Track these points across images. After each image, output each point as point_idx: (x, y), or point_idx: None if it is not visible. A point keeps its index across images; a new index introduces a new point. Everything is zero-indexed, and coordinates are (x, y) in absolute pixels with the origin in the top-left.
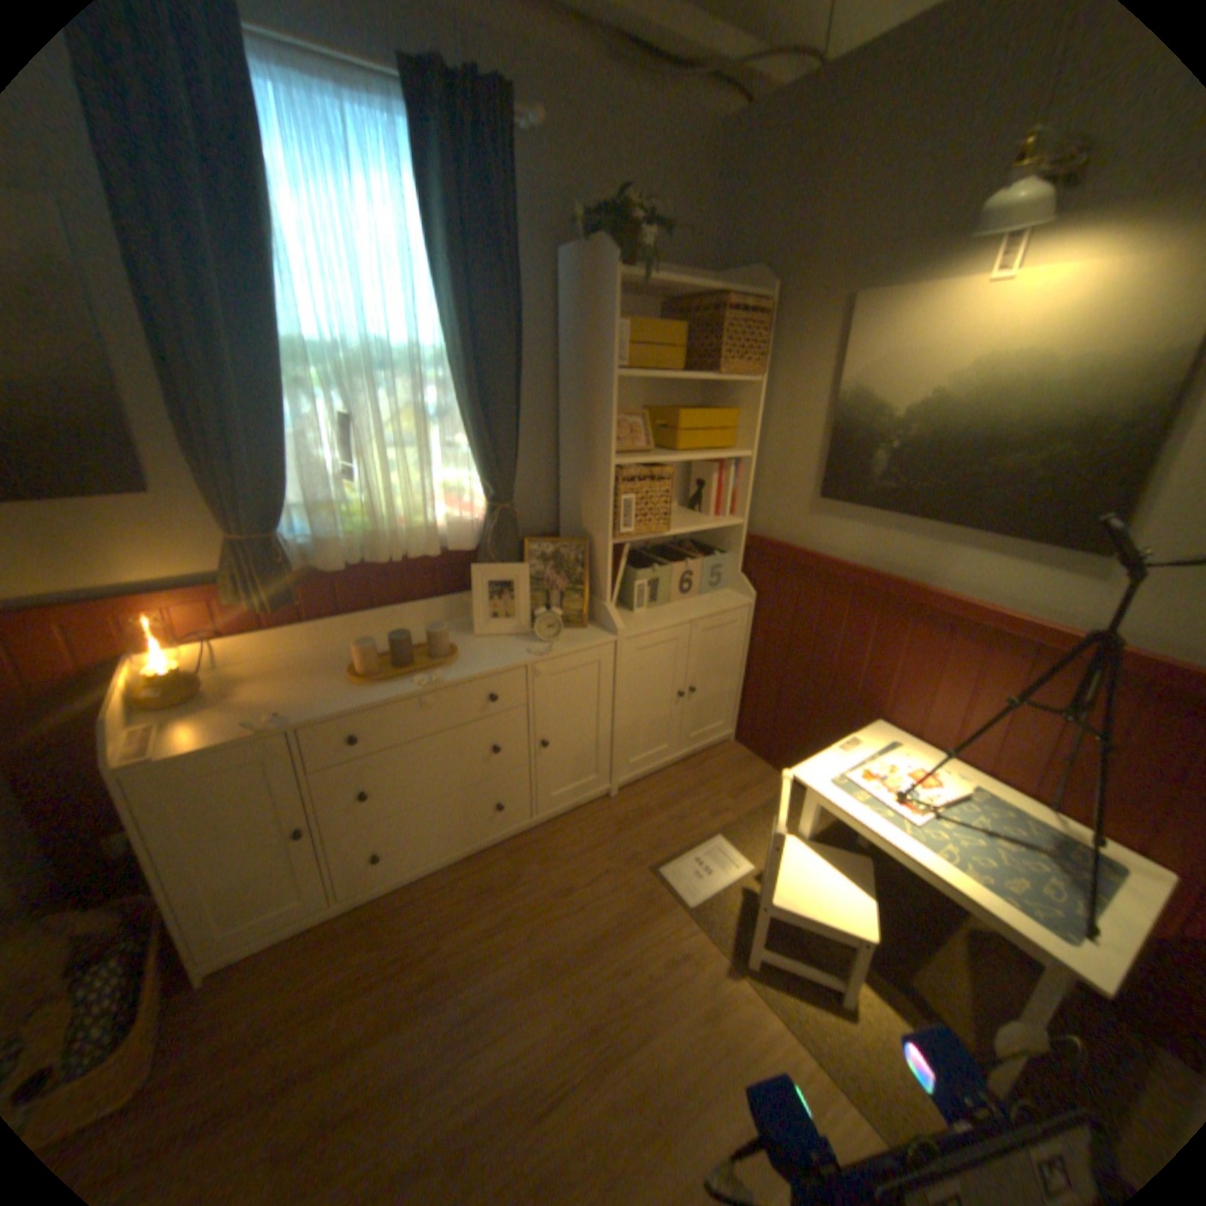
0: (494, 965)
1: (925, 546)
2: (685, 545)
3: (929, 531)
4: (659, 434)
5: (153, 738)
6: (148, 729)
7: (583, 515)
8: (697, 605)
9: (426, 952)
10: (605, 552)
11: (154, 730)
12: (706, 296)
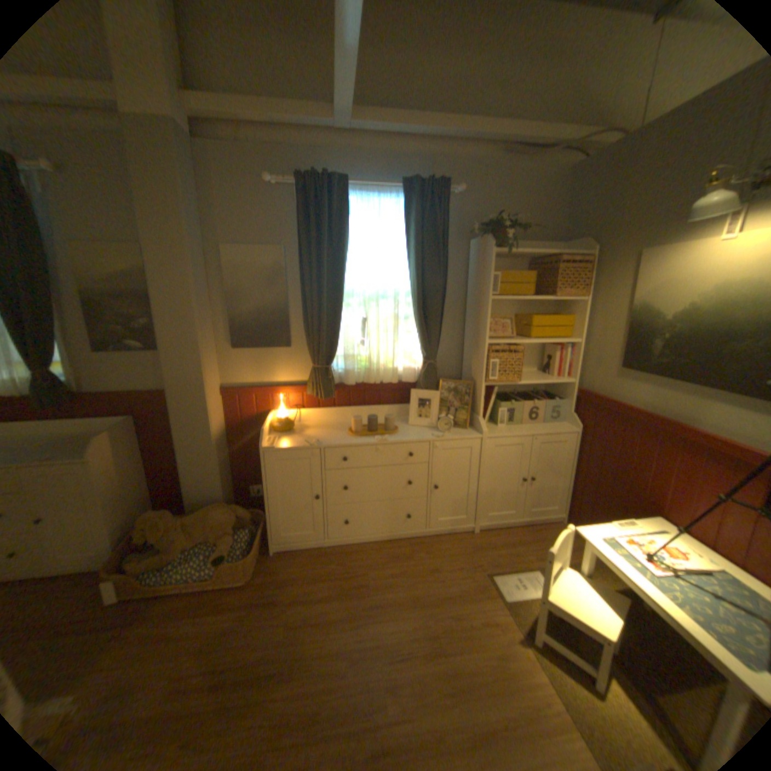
0: (391, 591)
1: (689, 400)
2: (540, 393)
3: (691, 390)
4: (522, 328)
5: (276, 440)
6: (275, 437)
7: (472, 369)
8: (541, 428)
9: (361, 574)
10: (481, 389)
11: (277, 438)
12: (551, 256)
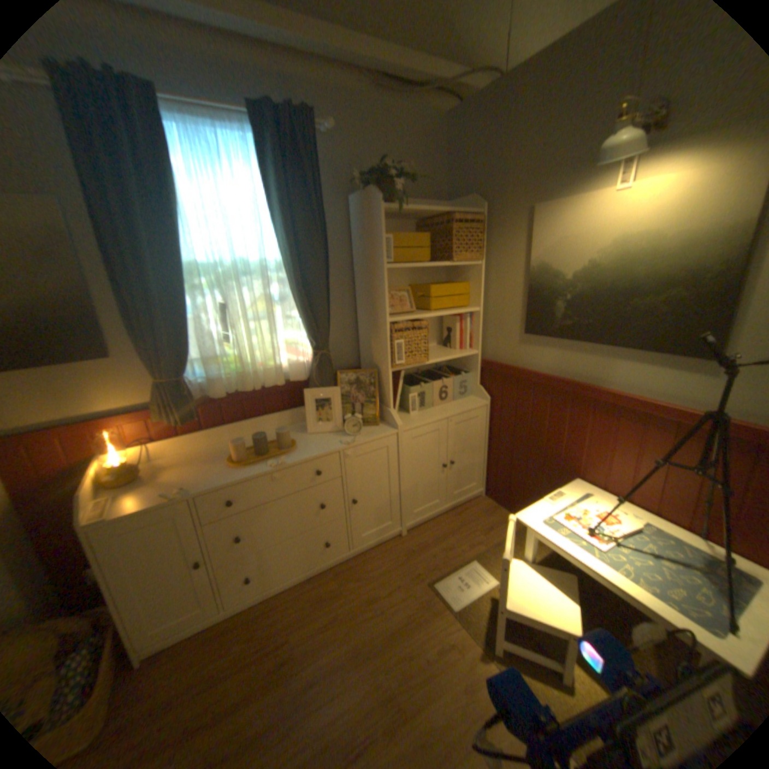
0: (324, 652)
1: (595, 361)
2: (443, 369)
3: (596, 350)
4: (420, 301)
5: (110, 505)
6: (108, 499)
7: (374, 354)
8: (452, 407)
9: (281, 643)
10: (388, 376)
11: (111, 500)
12: (442, 215)
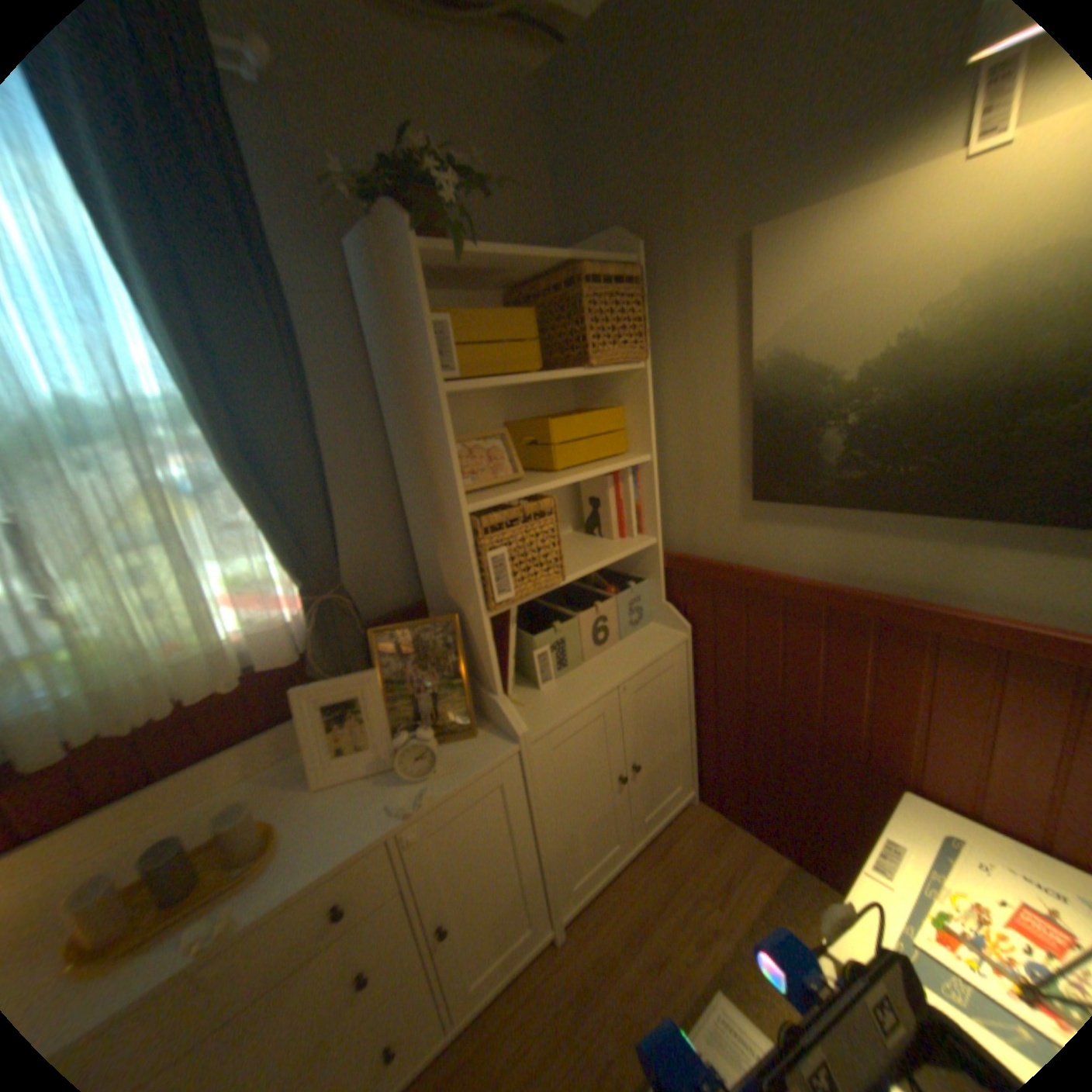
0: None
1: (929, 551)
2: (593, 576)
3: (931, 529)
4: (531, 453)
5: None
6: None
7: (448, 578)
8: (623, 656)
9: None
10: (484, 627)
11: None
12: (555, 270)
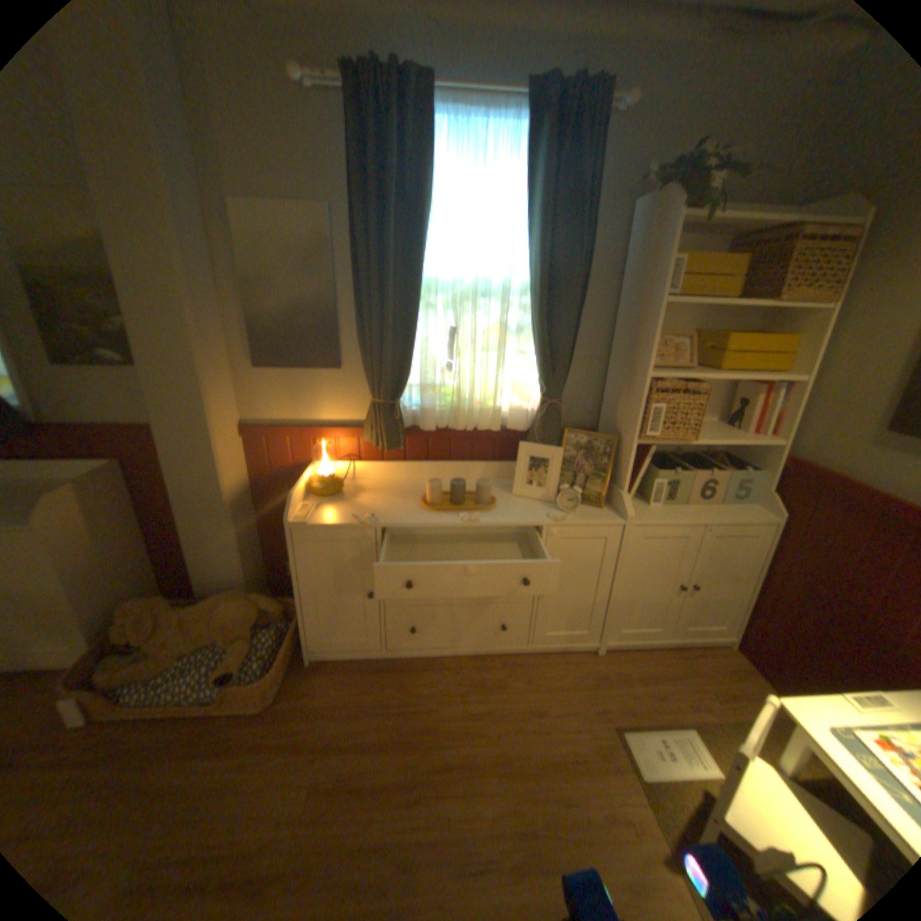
0: (471, 741)
1: None
2: (720, 456)
3: None
4: (707, 354)
5: (313, 510)
6: (313, 504)
7: (619, 416)
8: (719, 512)
9: (430, 708)
10: (631, 448)
11: (315, 505)
12: (780, 227)
